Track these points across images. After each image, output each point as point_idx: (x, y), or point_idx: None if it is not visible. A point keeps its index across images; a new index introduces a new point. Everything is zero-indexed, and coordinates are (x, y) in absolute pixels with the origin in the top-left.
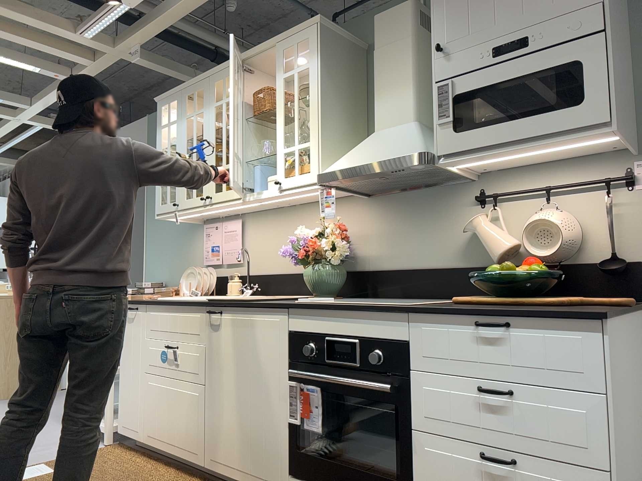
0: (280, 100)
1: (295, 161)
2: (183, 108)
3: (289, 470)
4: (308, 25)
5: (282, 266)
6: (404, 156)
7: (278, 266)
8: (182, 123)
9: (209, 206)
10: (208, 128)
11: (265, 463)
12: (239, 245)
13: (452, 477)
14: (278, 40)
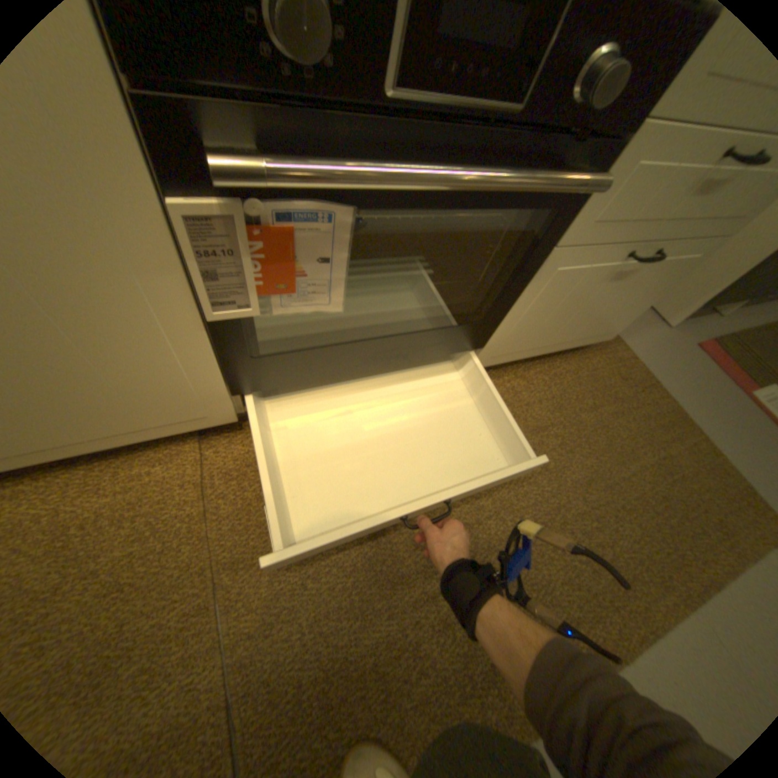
0: None
1: None
2: None
3: (229, 387)
4: None
5: None
6: None
7: None
8: None
9: None
10: None
11: (140, 408)
12: None
13: (570, 291)
14: None
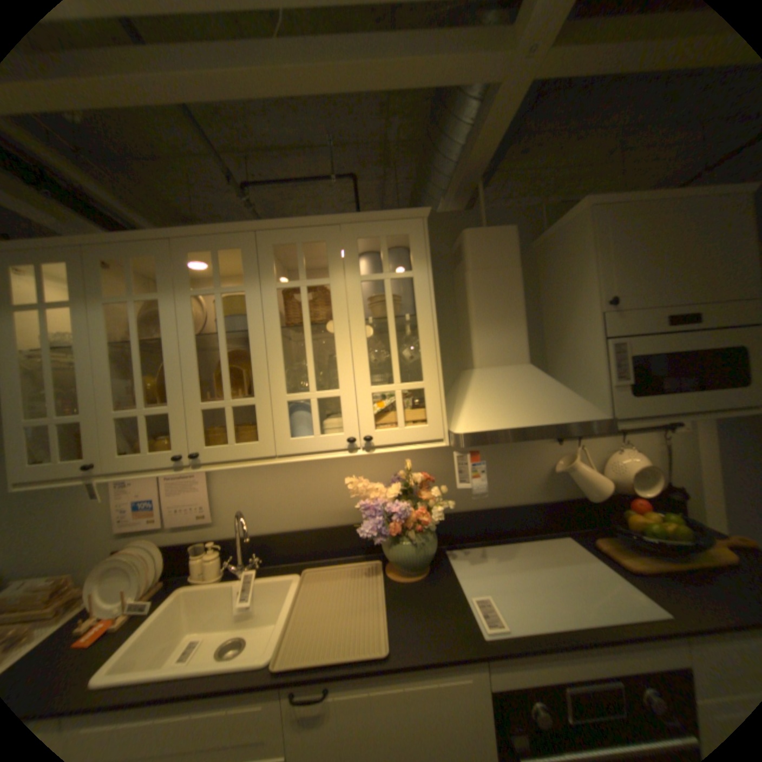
0: (358, 313)
1: (399, 408)
2: (89, 279)
3: None
4: (408, 214)
5: (296, 519)
6: (593, 422)
7: (288, 519)
8: (92, 307)
9: (191, 468)
10: (177, 329)
11: None
12: (205, 497)
13: None
14: (349, 219)
